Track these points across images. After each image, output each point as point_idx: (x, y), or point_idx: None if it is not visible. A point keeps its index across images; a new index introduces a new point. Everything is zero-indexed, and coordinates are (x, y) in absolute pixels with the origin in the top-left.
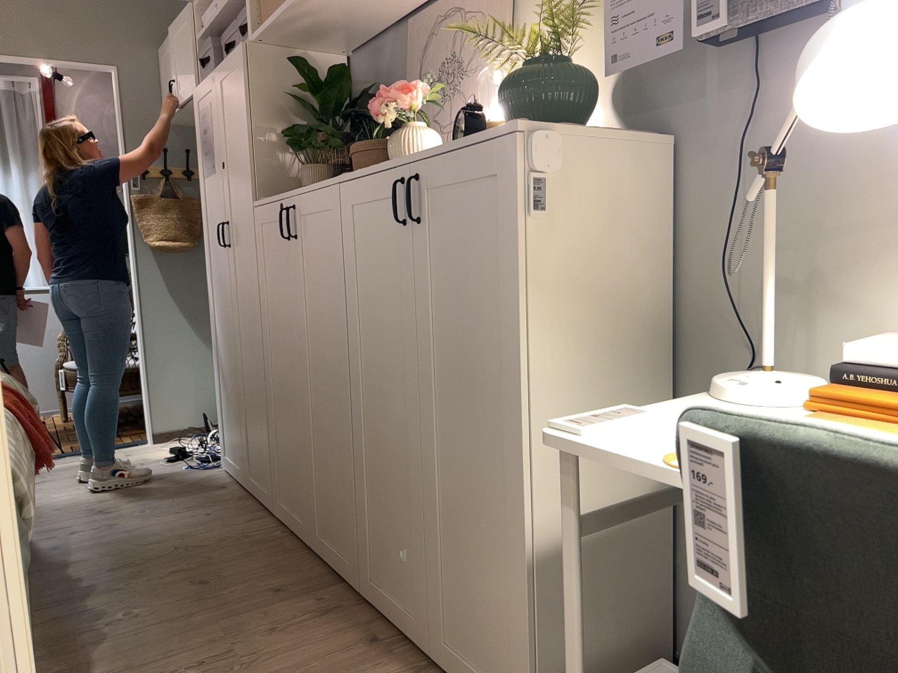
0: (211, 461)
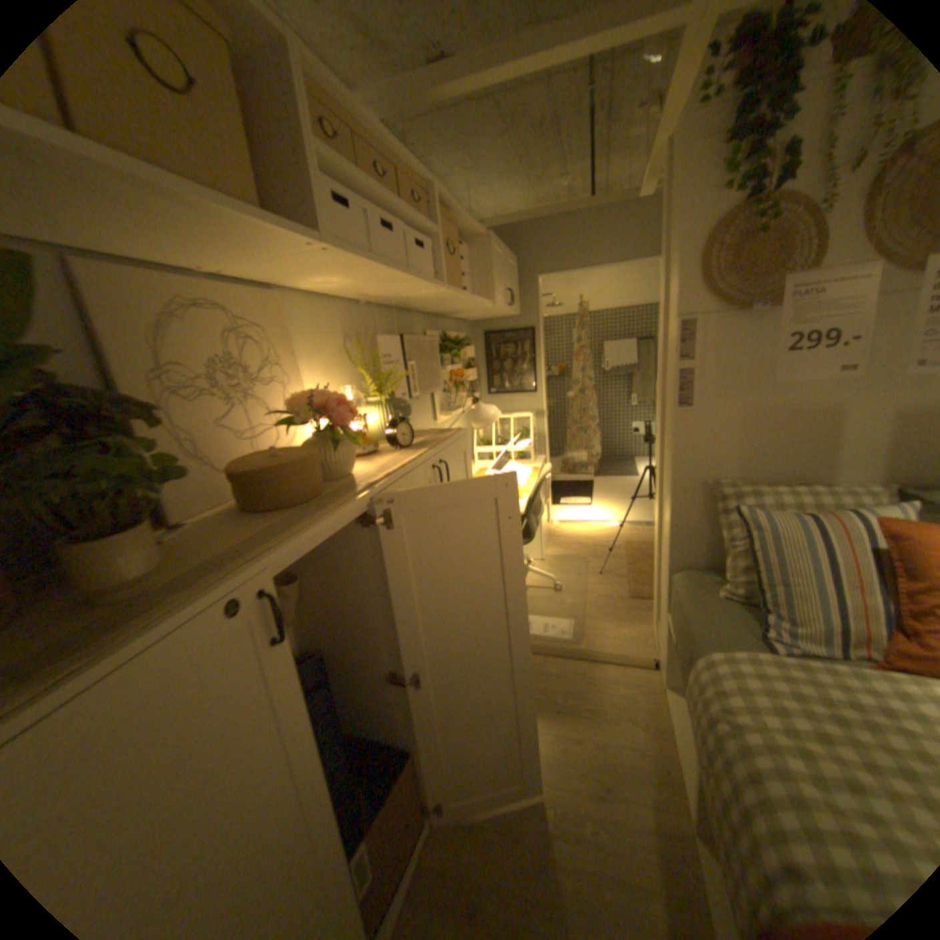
0: None
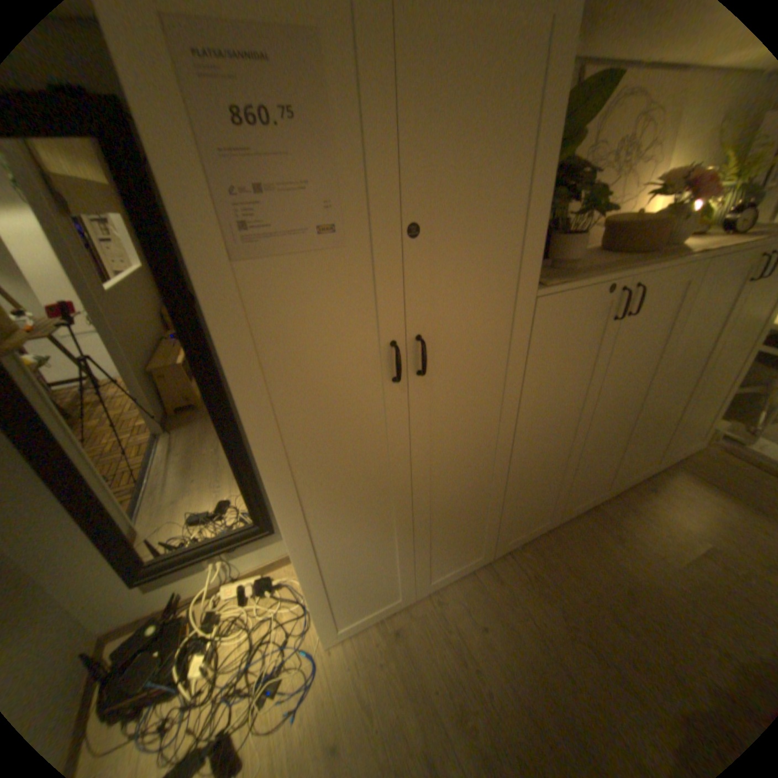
0: (272, 680)
